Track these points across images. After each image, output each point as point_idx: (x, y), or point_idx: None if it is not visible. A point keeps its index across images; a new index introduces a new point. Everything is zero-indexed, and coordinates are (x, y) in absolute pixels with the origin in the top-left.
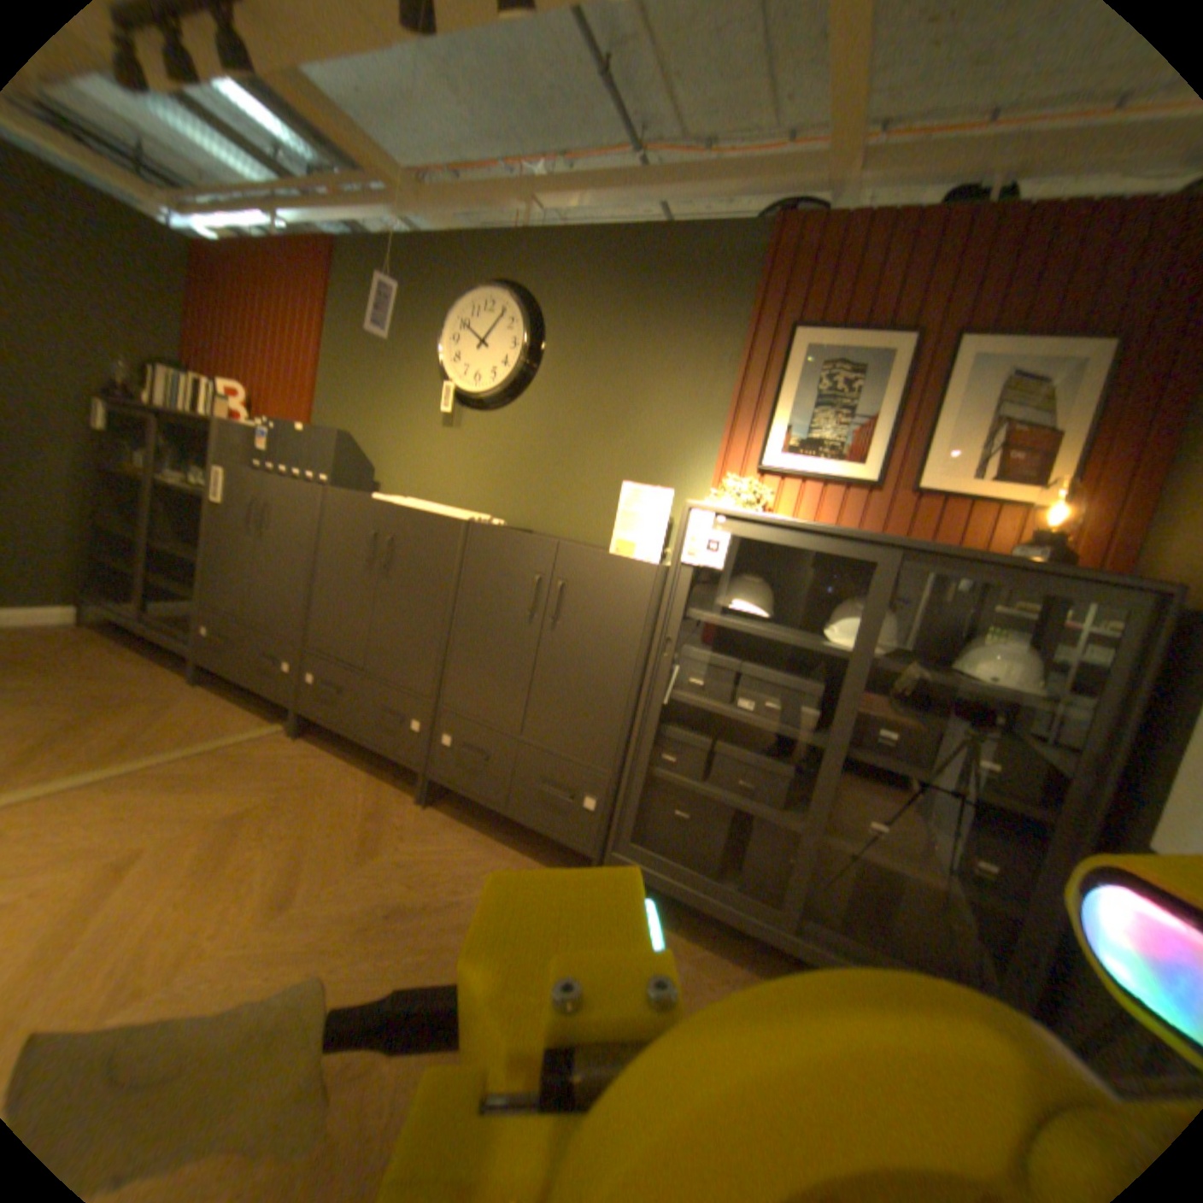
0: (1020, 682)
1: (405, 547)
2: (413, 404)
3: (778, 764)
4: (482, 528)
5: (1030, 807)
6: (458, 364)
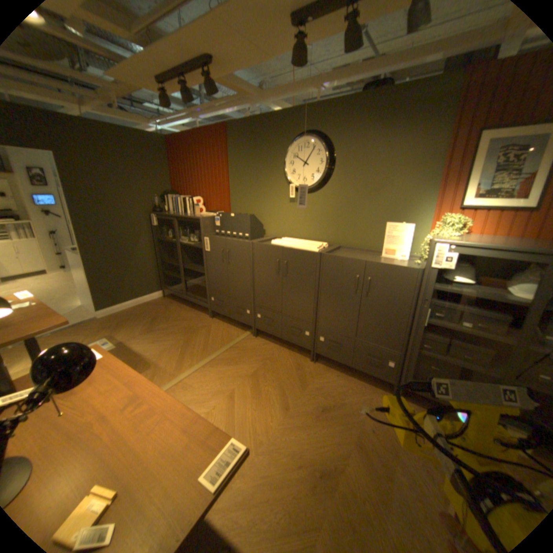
0: None
1: (291, 265)
2: (274, 195)
3: (485, 351)
4: (327, 256)
5: None
6: (294, 175)
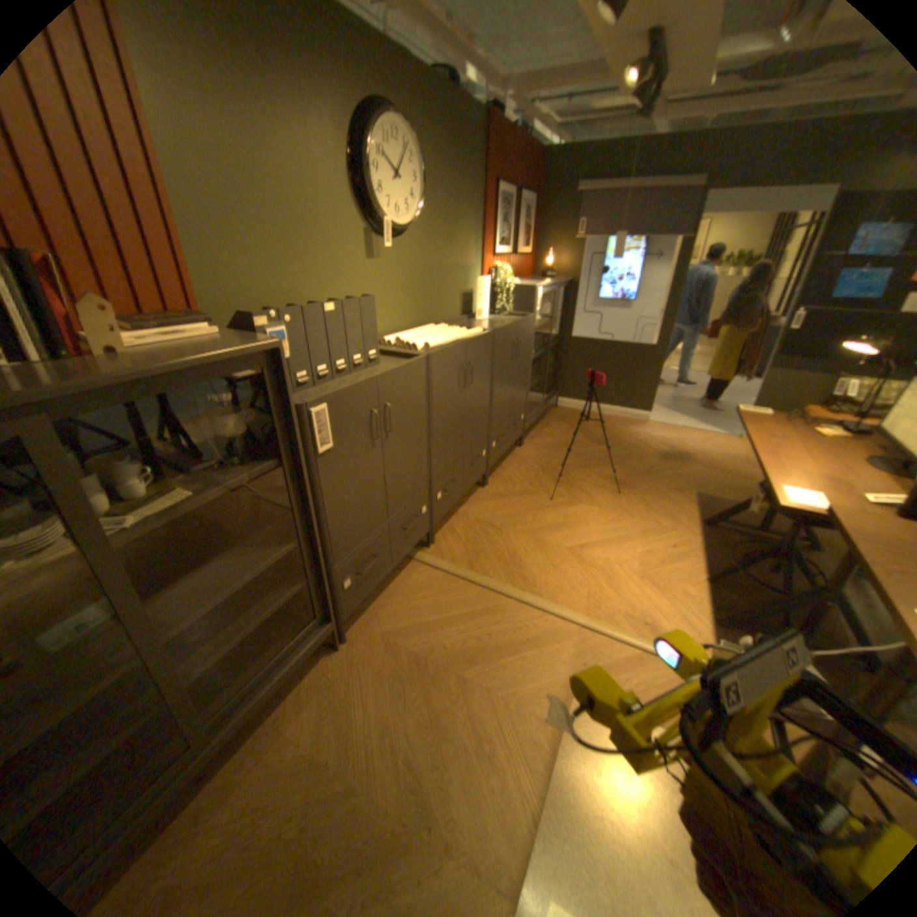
0: (552, 312)
1: (474, 366)
2: (336, 240)
3: (536, 366)
4: (499, 332)
5: (557, 342)
6: (382, 196)
